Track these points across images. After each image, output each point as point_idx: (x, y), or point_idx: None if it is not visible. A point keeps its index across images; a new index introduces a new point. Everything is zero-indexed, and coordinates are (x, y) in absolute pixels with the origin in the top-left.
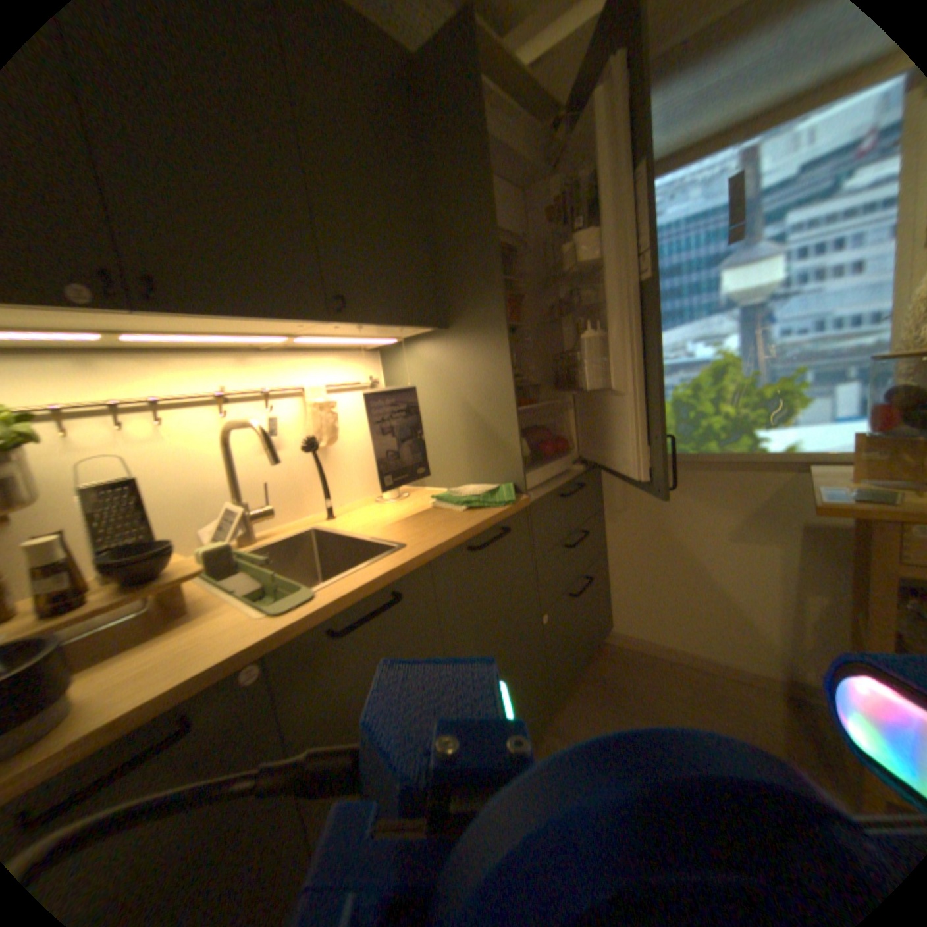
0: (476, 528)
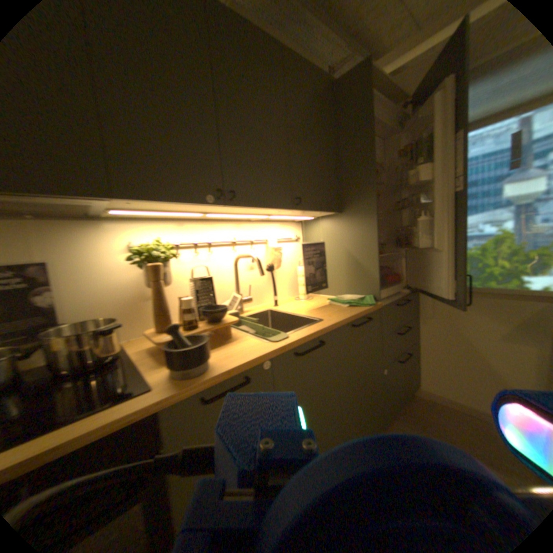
0: (356, 315)
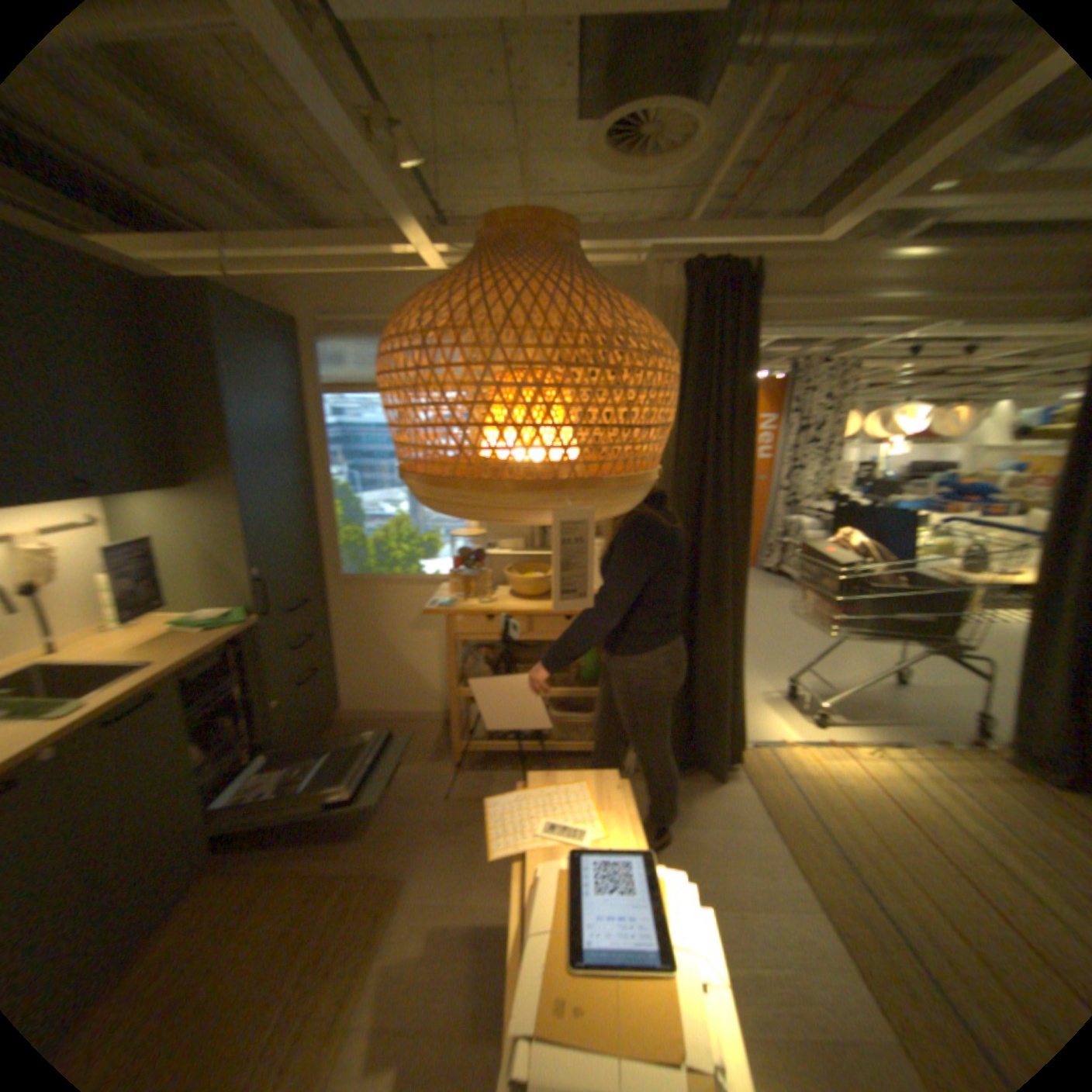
0: (210, 646)
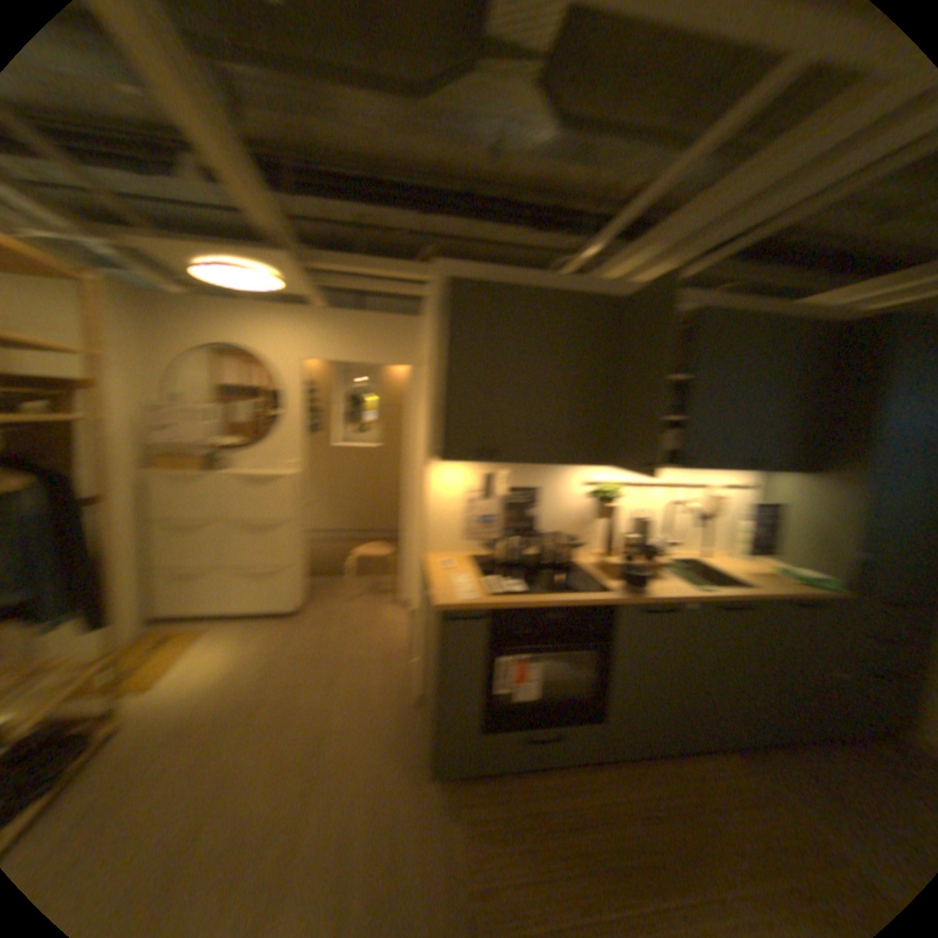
0: (807, 597)
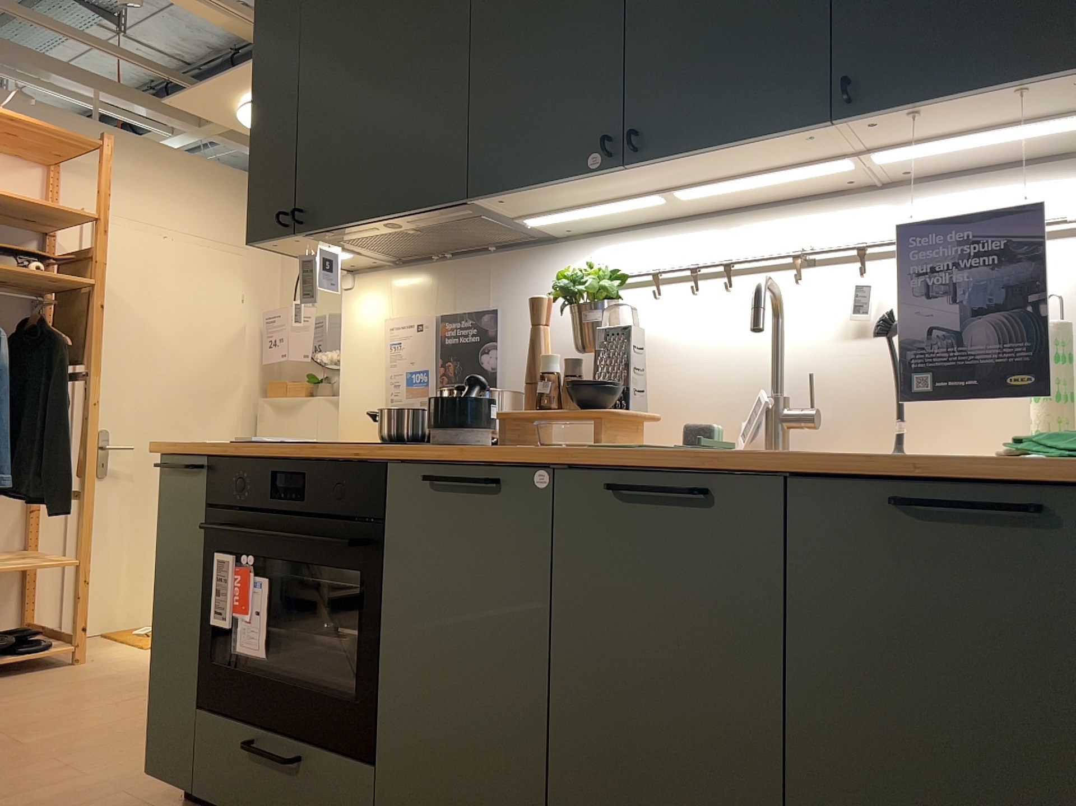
0: (928, 468)
